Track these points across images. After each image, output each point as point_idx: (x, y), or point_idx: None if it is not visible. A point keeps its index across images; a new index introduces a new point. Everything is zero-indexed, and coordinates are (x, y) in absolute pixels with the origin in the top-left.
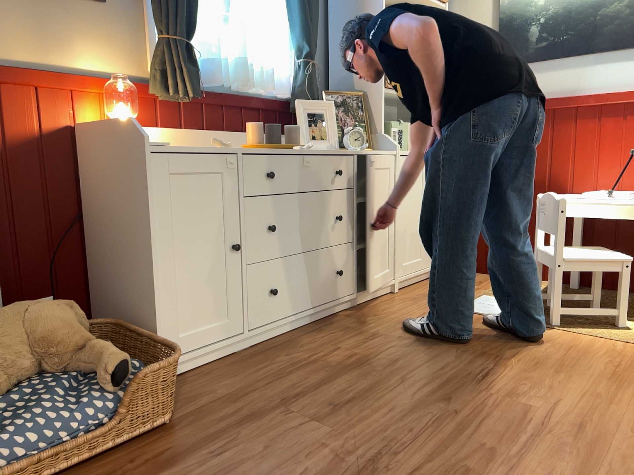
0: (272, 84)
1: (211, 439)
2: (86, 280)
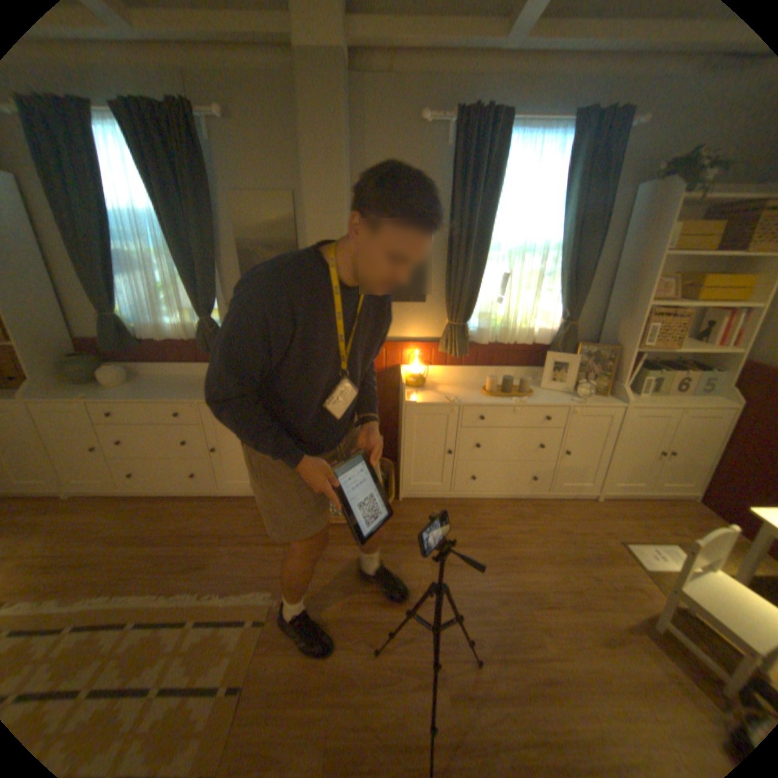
0: (537, 335)
1: (388, 544)
2: (396, 433)
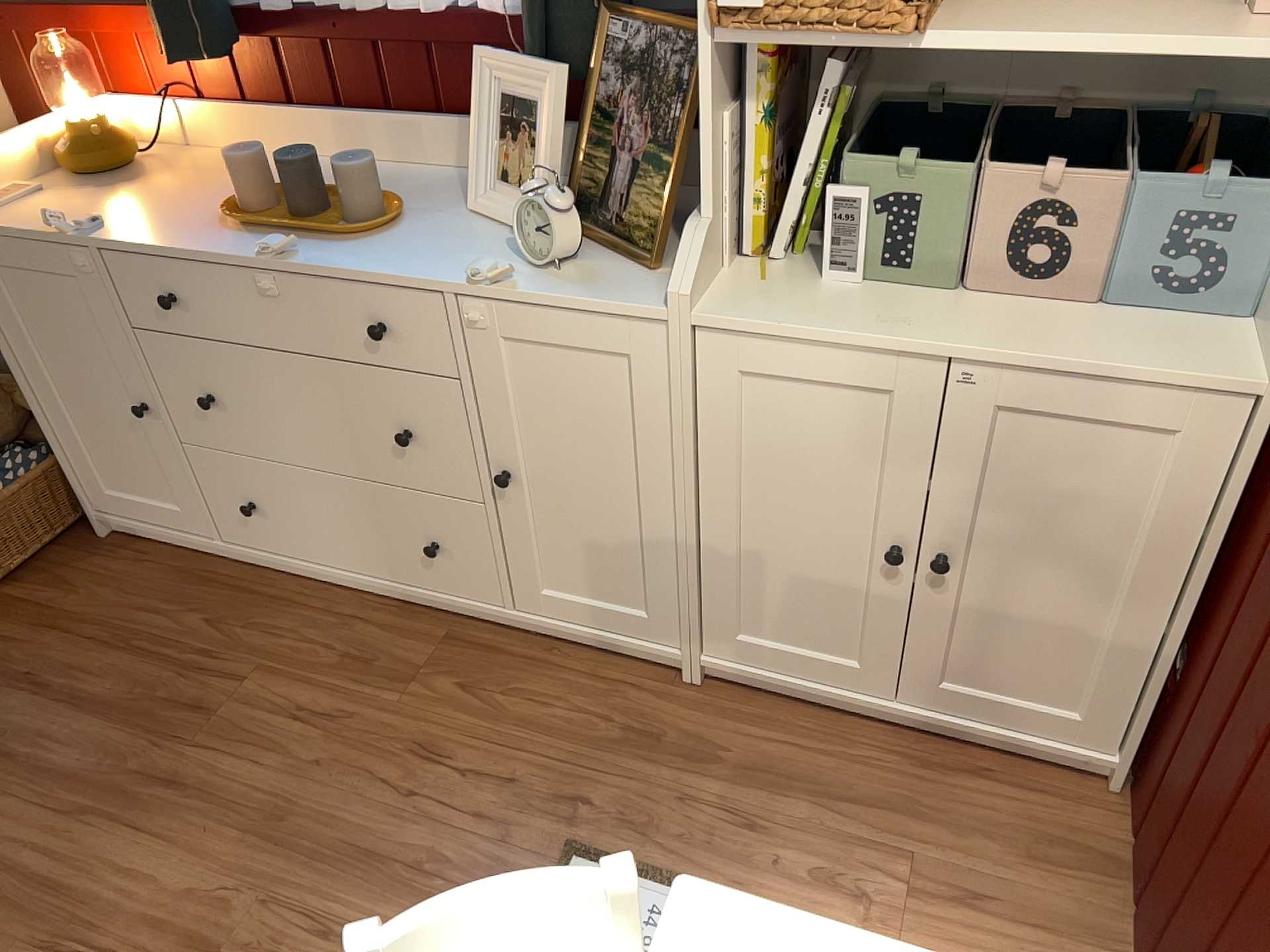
0: None
1: None
2: None
